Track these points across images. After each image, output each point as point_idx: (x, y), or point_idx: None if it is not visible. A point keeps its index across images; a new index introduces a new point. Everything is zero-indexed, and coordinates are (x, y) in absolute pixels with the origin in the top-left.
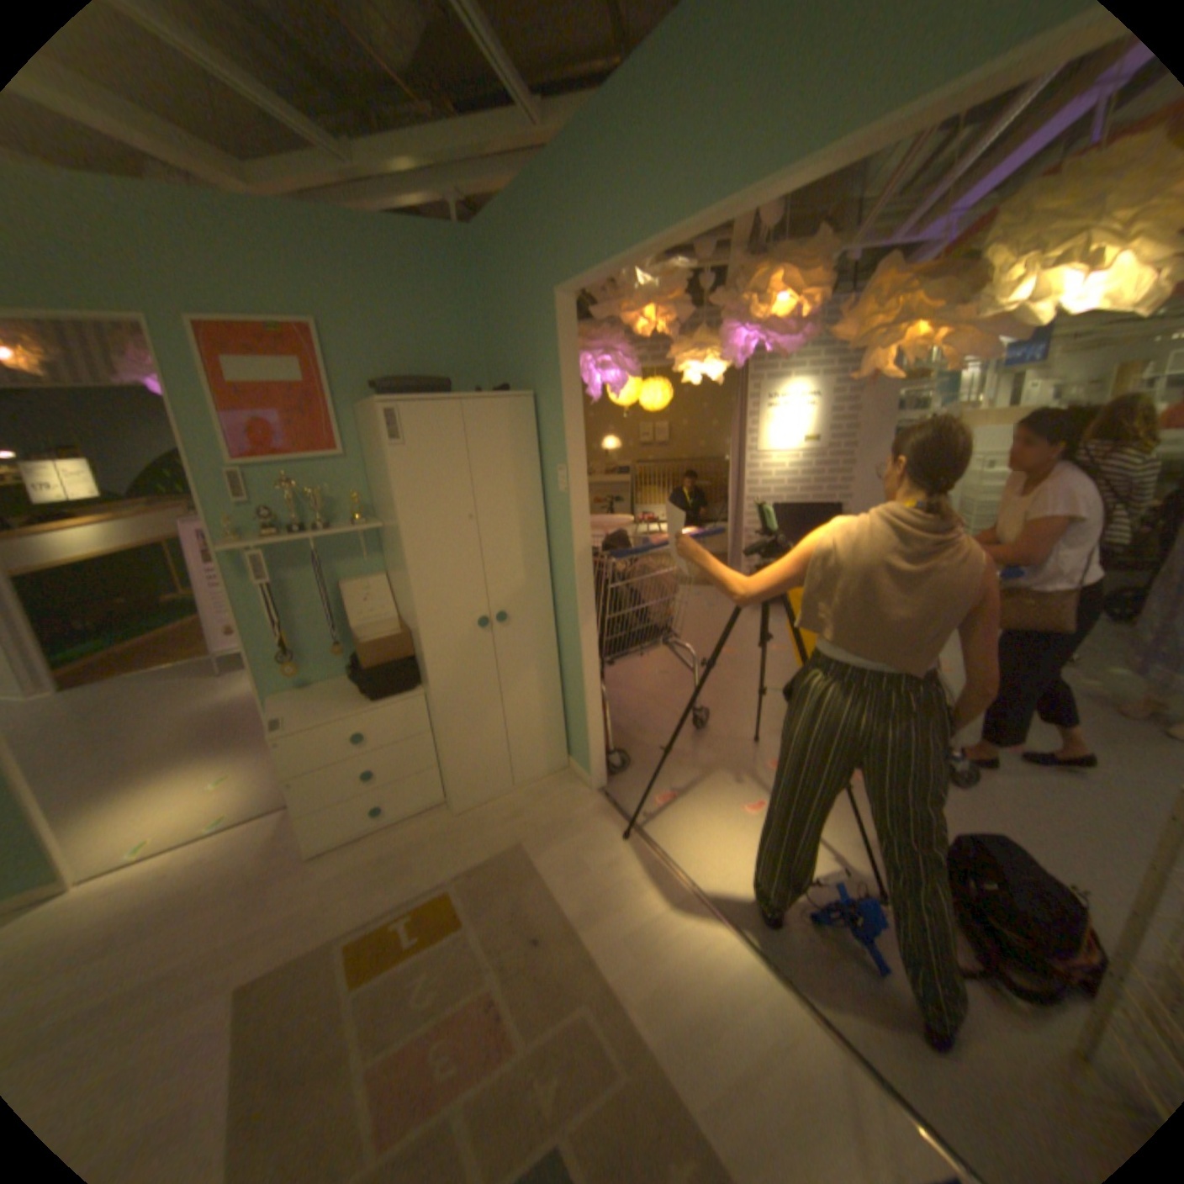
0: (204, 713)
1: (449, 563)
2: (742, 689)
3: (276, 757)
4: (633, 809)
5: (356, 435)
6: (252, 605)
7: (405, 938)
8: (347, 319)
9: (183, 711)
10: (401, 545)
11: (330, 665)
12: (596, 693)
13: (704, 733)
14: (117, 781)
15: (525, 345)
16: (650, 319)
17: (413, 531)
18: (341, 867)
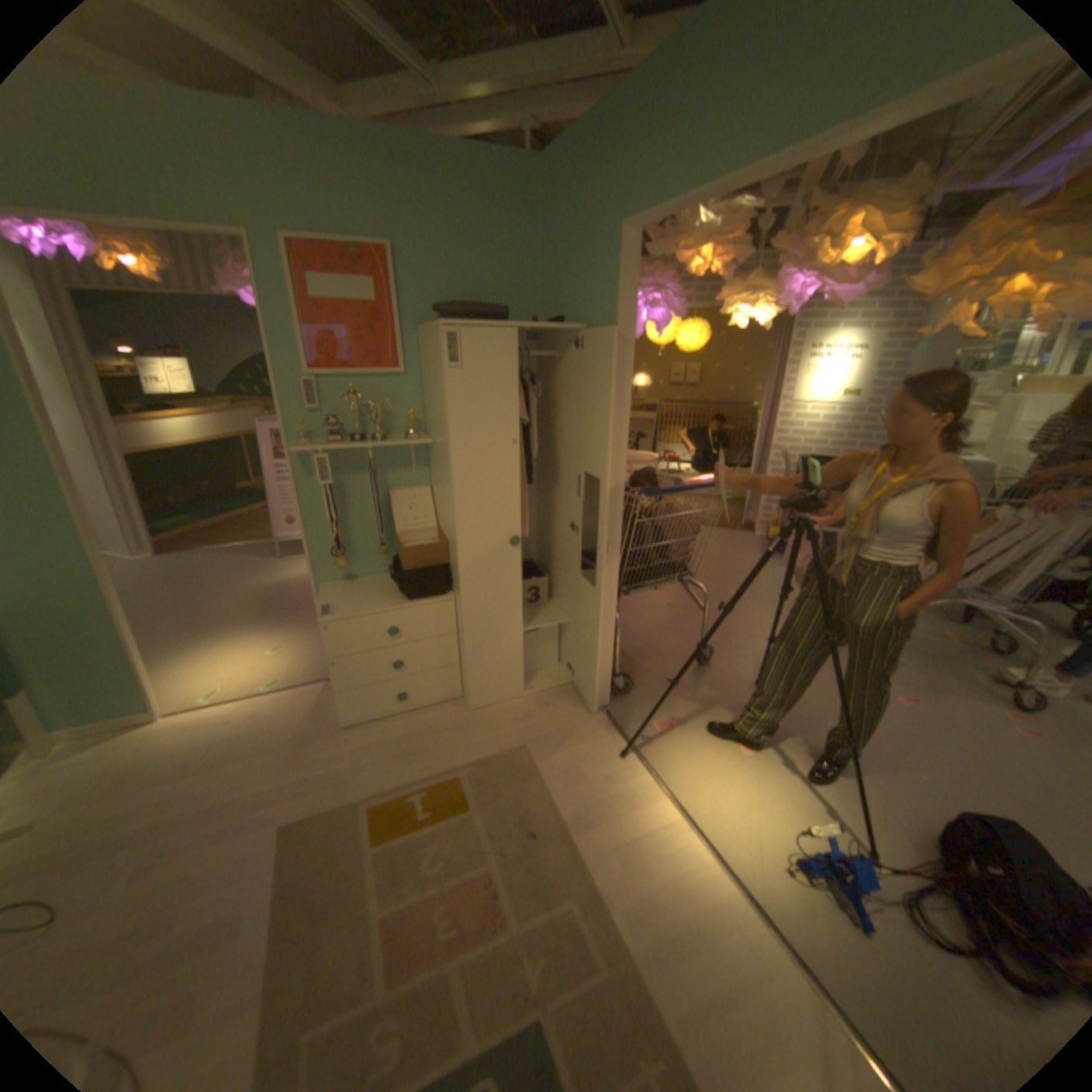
0: (266, 589)
1: (490, 484)
2: (747, 633)
3: (325, 638)
4: (631, 731)
5: (417, 356)
6: (315, 503)
7: (421, 812)
8: (419, 244)
9: (249, 585)
10: (449, 463)
11: (375, 563)
12: (610, 620)
13: (706, 670)
14: (196, 637)
15: (584, 279)
16: (705, 260)
17: (461, 451)
18: (370, 740)
